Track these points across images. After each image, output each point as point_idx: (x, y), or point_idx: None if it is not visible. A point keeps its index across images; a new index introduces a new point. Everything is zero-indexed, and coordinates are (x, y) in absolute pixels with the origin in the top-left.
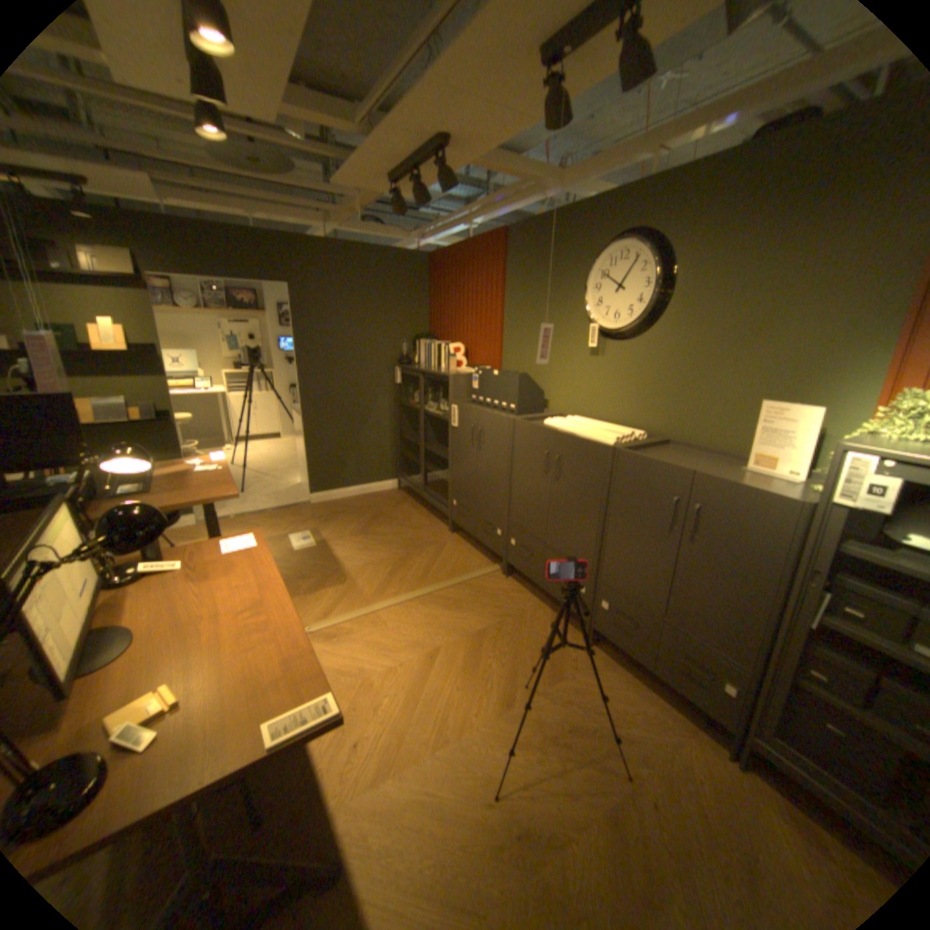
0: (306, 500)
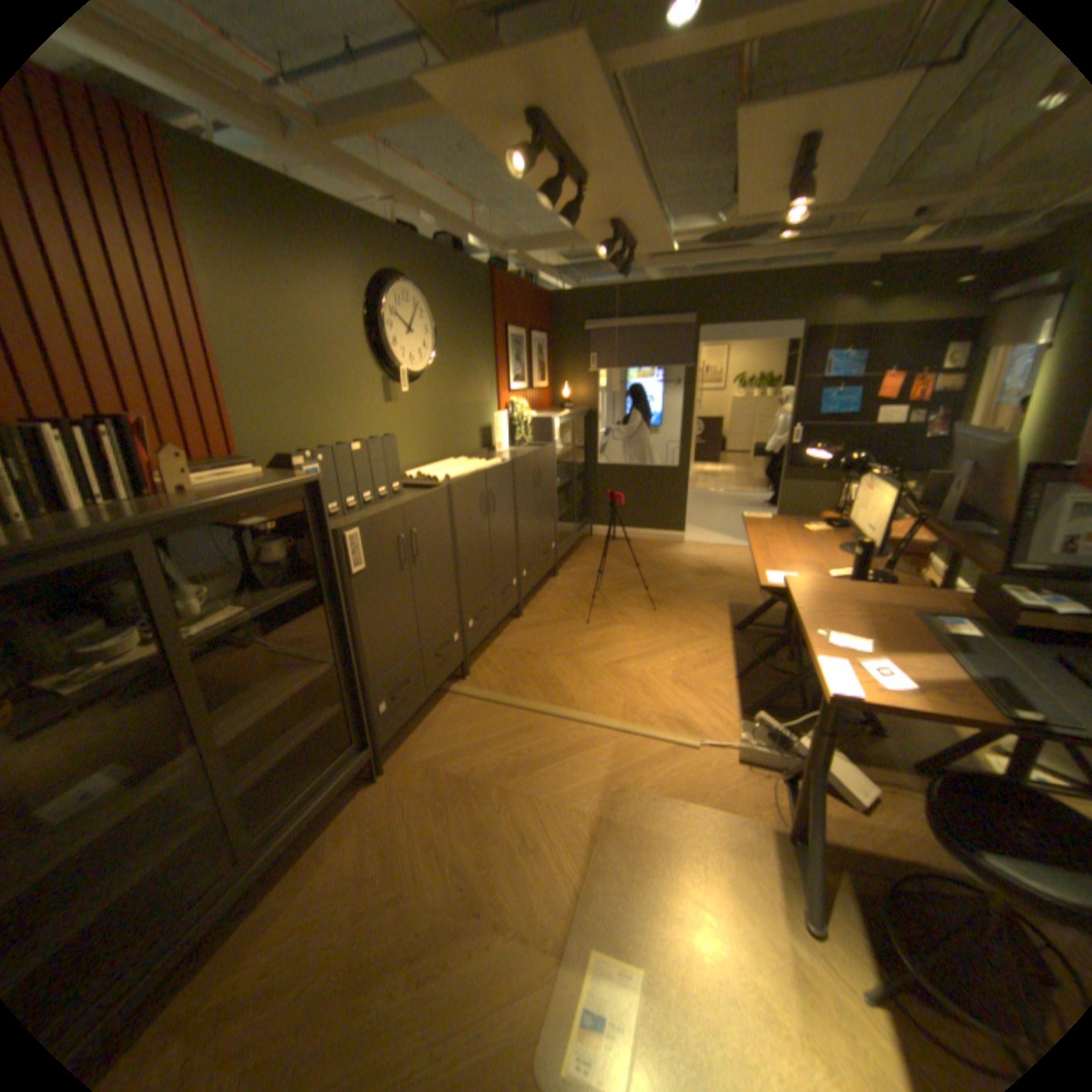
0: None
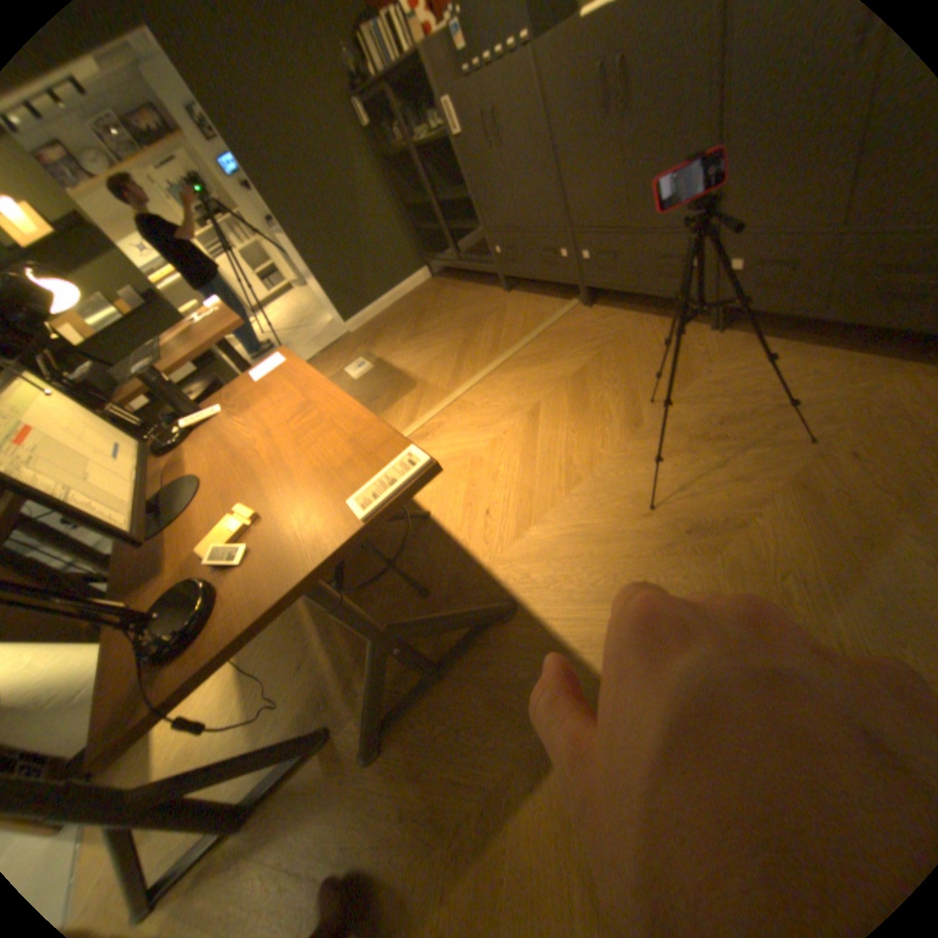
0: (343, 330)
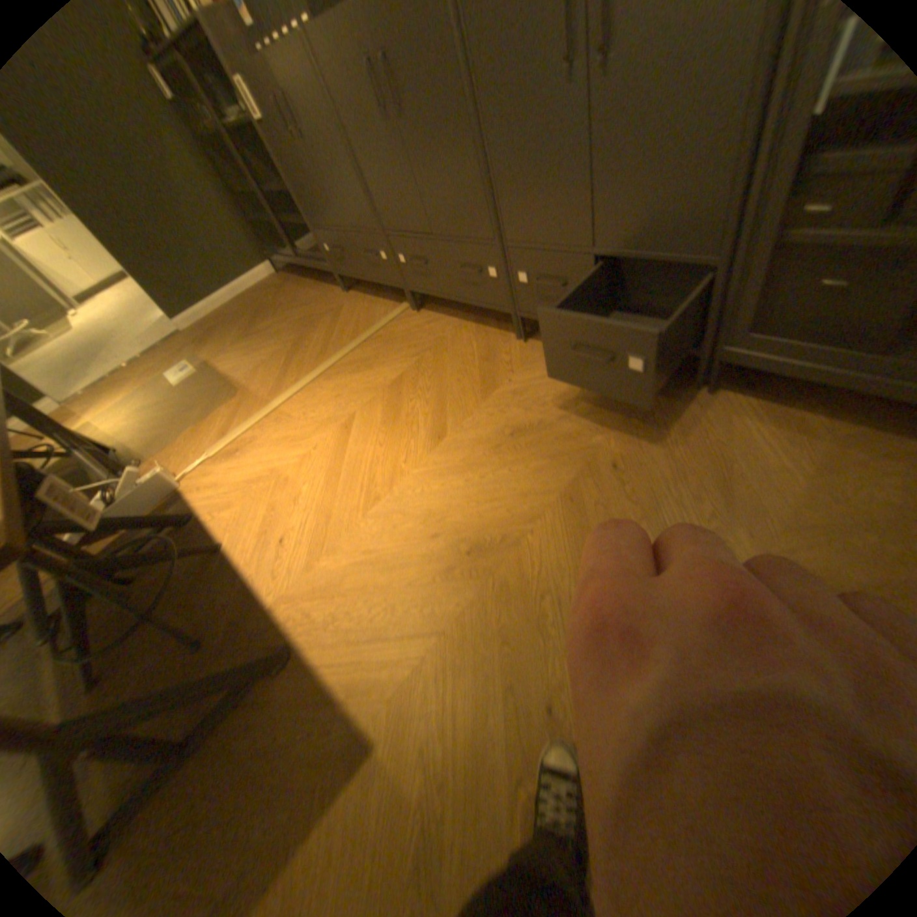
0: (172, 330)
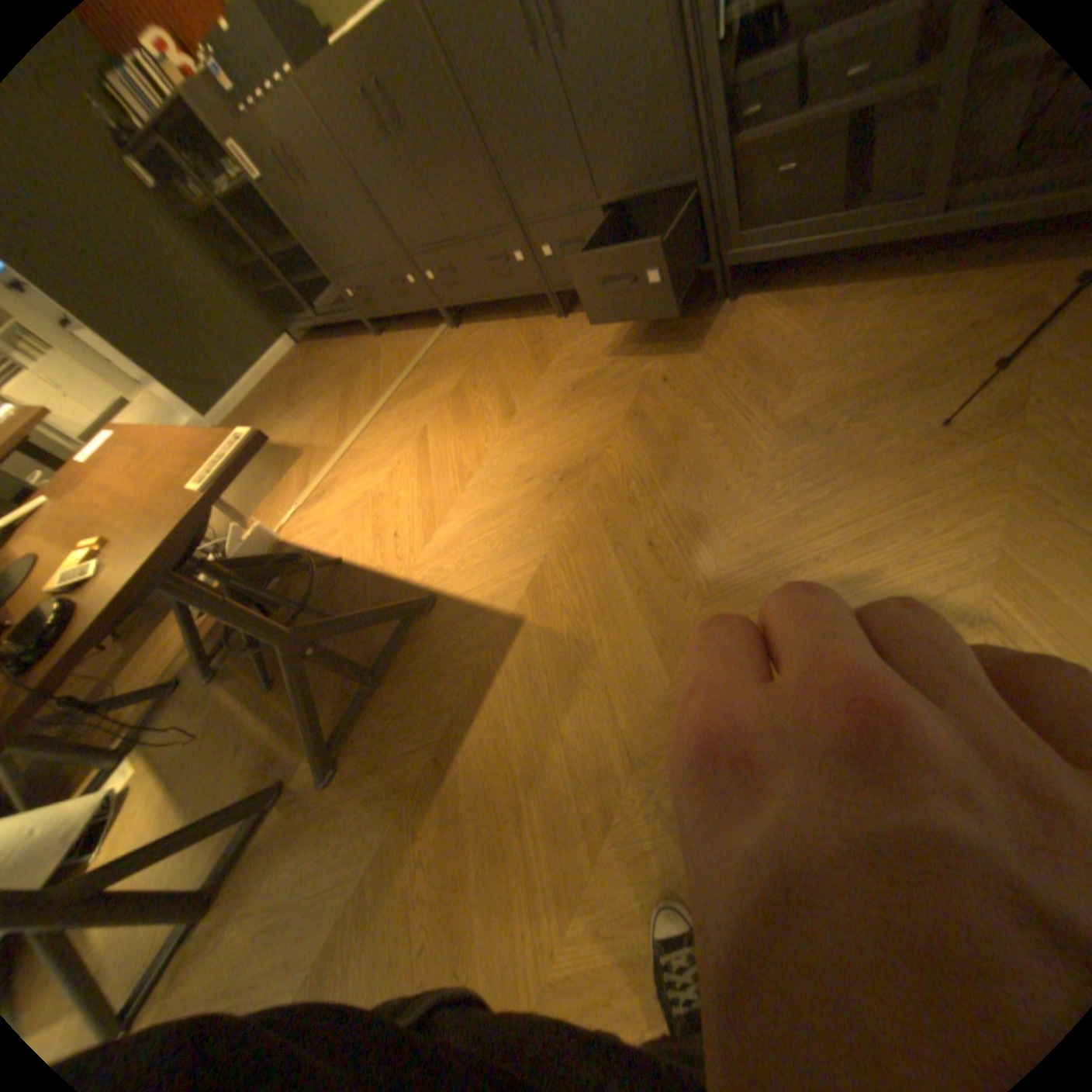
0: None
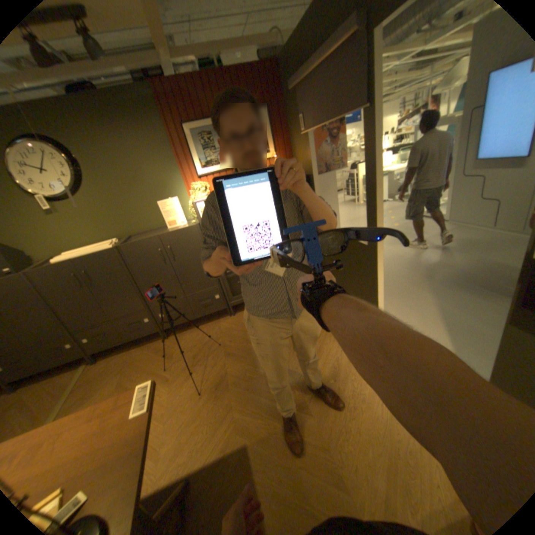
0: None
